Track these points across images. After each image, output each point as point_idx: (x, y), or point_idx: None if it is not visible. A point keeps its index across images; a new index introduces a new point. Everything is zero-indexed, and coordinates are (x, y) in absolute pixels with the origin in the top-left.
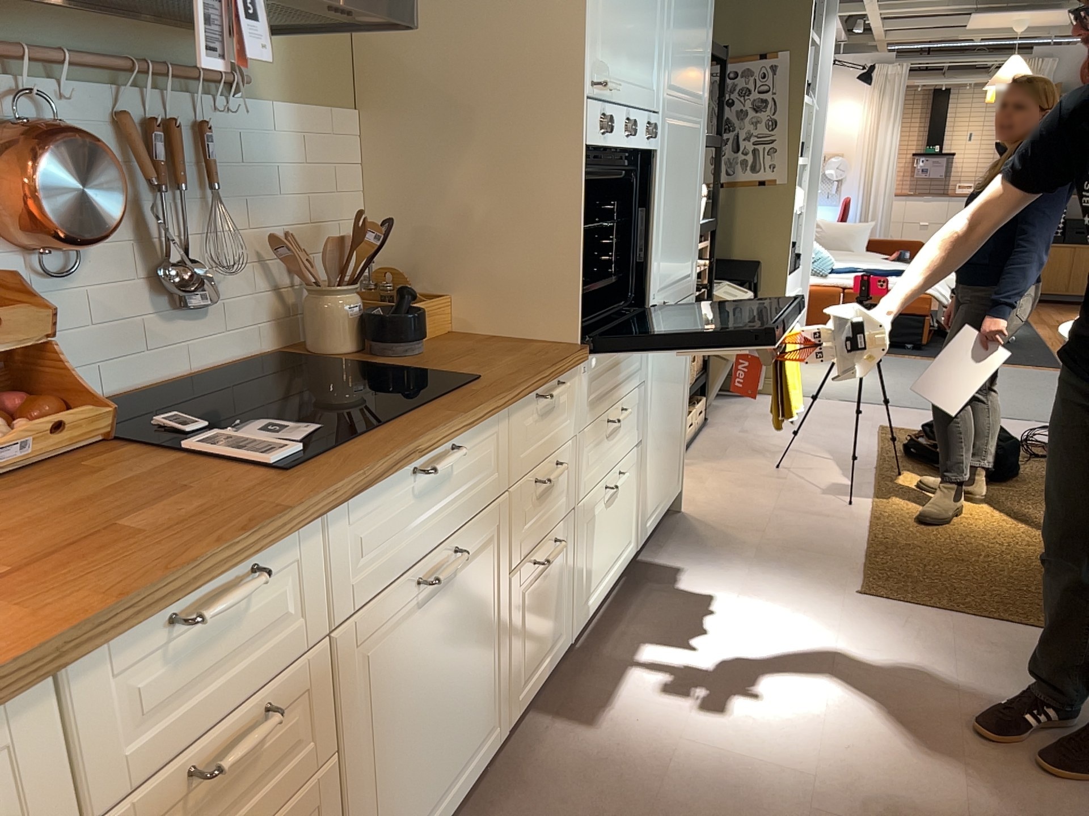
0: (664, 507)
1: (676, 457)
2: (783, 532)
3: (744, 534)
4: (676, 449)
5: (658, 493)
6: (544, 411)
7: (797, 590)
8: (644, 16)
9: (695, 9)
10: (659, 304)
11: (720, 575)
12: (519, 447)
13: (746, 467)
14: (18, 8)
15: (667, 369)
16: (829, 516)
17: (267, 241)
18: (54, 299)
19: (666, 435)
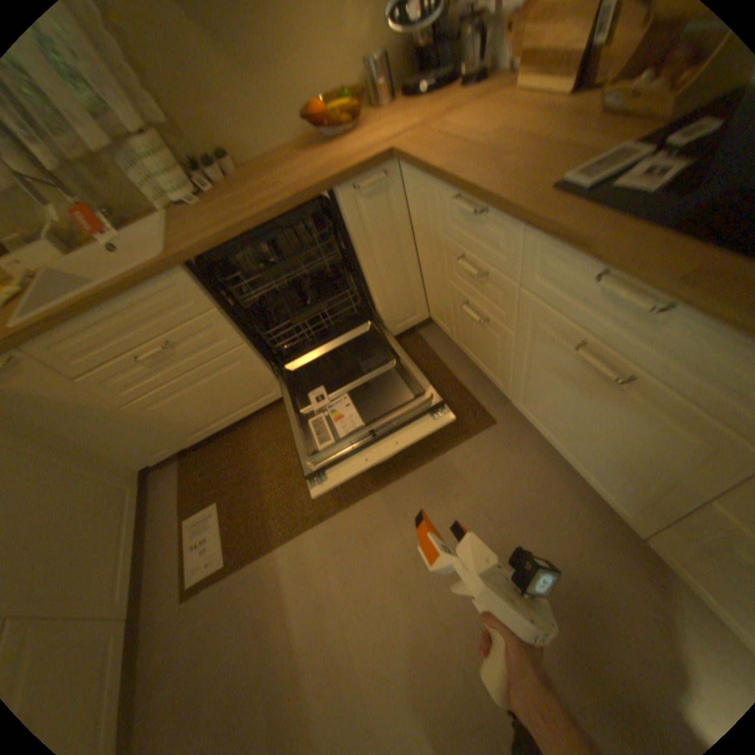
0: None
1: None
2: None
3: None
4: None
5: None
6: None
7: None
8: None
9: None
10: None
11: None
12: None
13: None
14: None
15: None
16: None
17: None
18: None
19: None
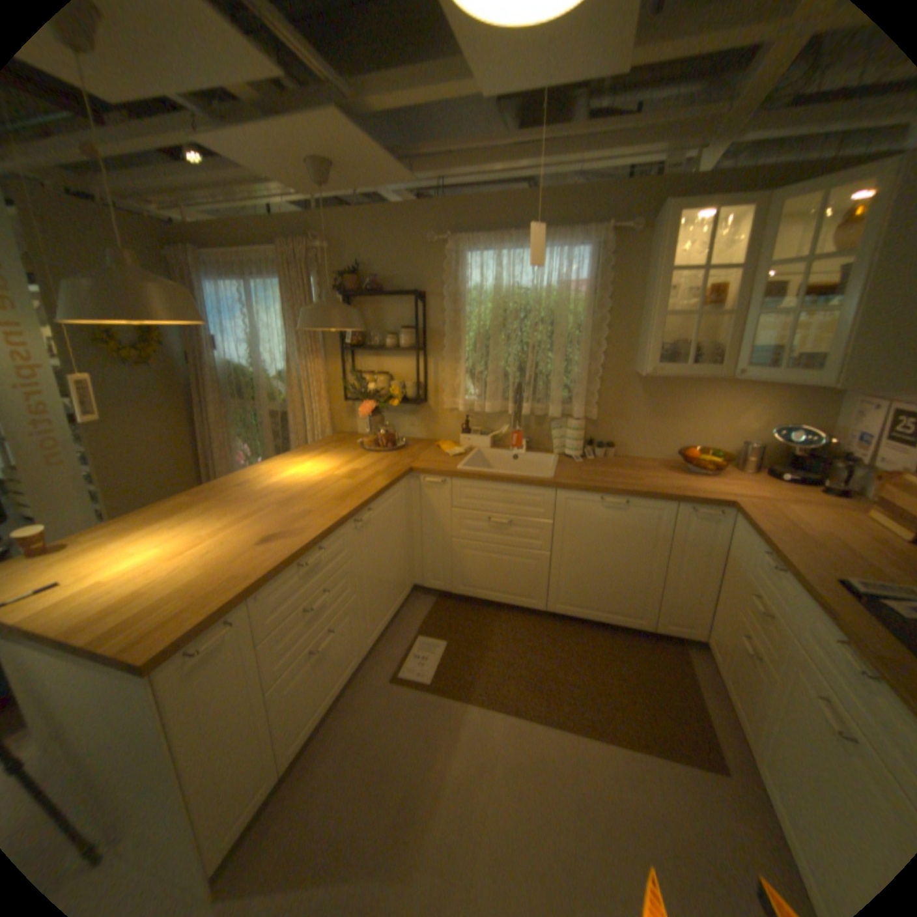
0: None
1: None
2: None
3: None
4: None
5: None
6: None
7: None
8: None
9: None
10: None
11: None
12: None
13: None
14: None
15: None
16: None
17: None
18: None
19: None
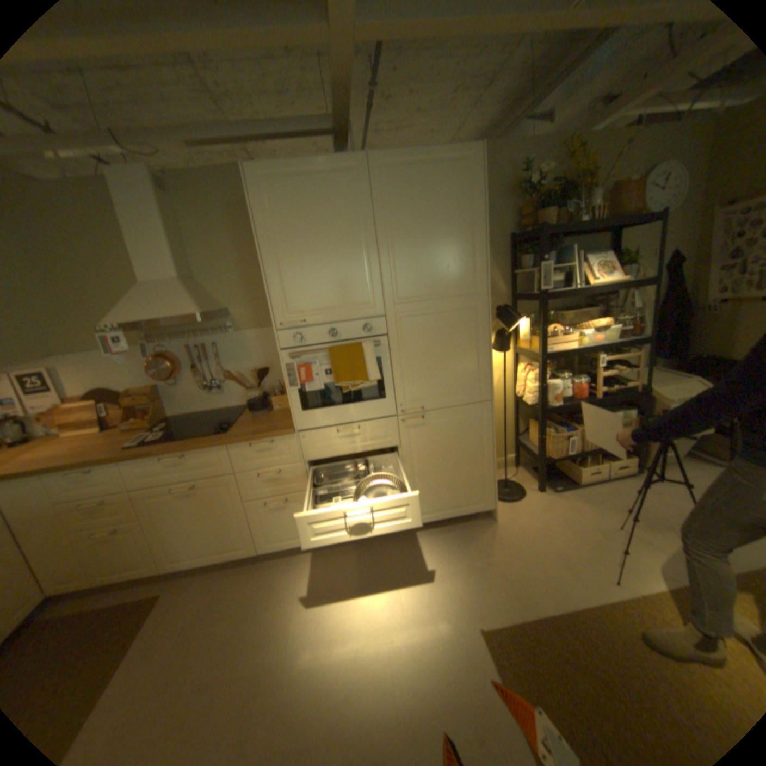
0: (457, 513)
1: (474, 490)
2: (524, 569)
3: (500, 554)
4: (474, 486)
5: (440, 504)
6: (258, 451)
7: (457, 601)
8: (341, 278)
9: (437, 246)
10: (407, 410)
11: (441, 564)
12: (239, 462)
13: (596, 518)
14: (159, 328)
15: (438, 442)
16: (581, 582)
17: (245, 373)
18: (173, 391)
19: (446, 476)
